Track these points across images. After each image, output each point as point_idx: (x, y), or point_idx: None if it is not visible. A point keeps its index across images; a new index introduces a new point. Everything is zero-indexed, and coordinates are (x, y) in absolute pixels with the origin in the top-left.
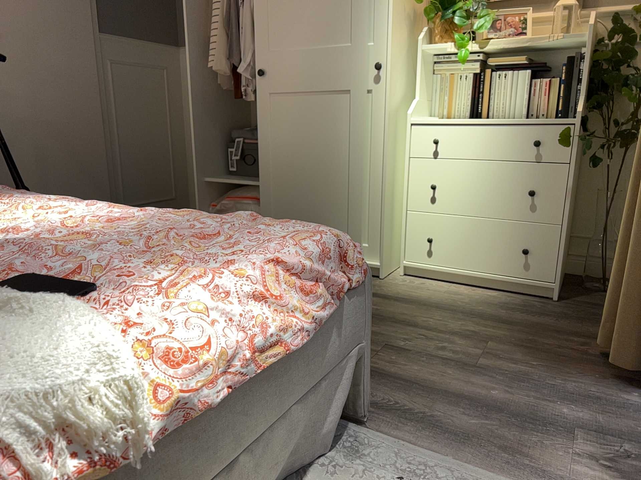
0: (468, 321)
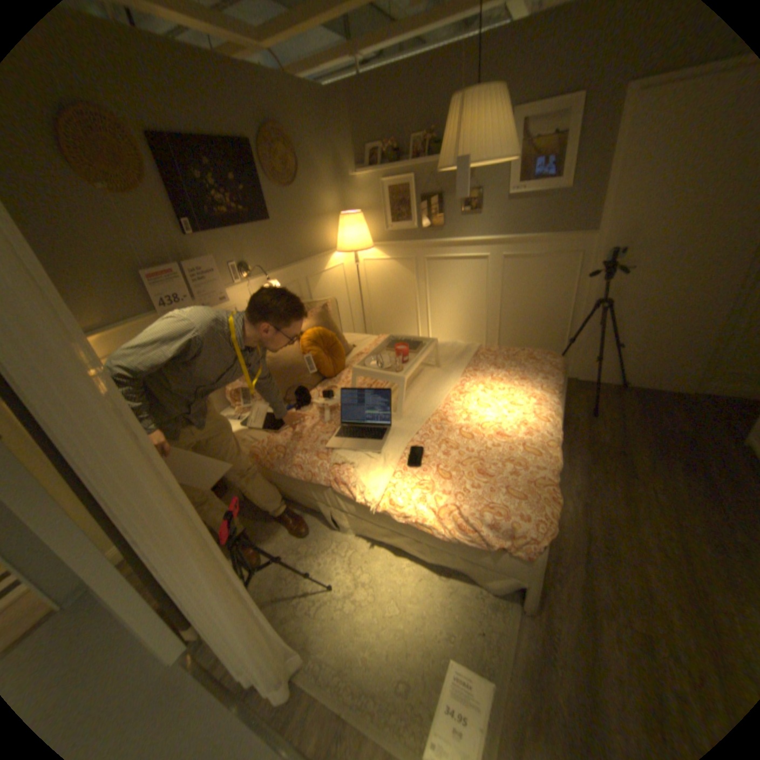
0: None
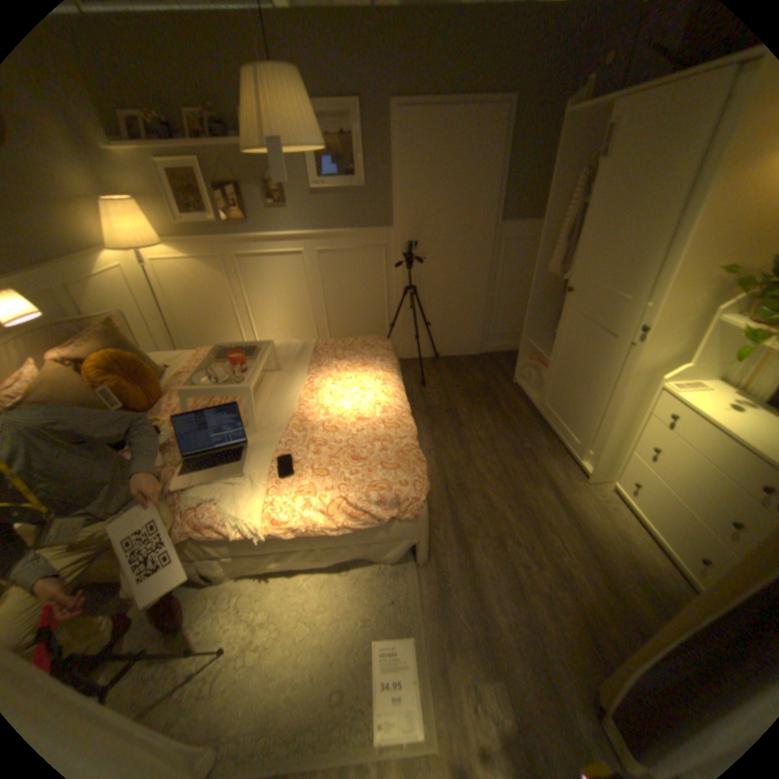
0: (589, 566)
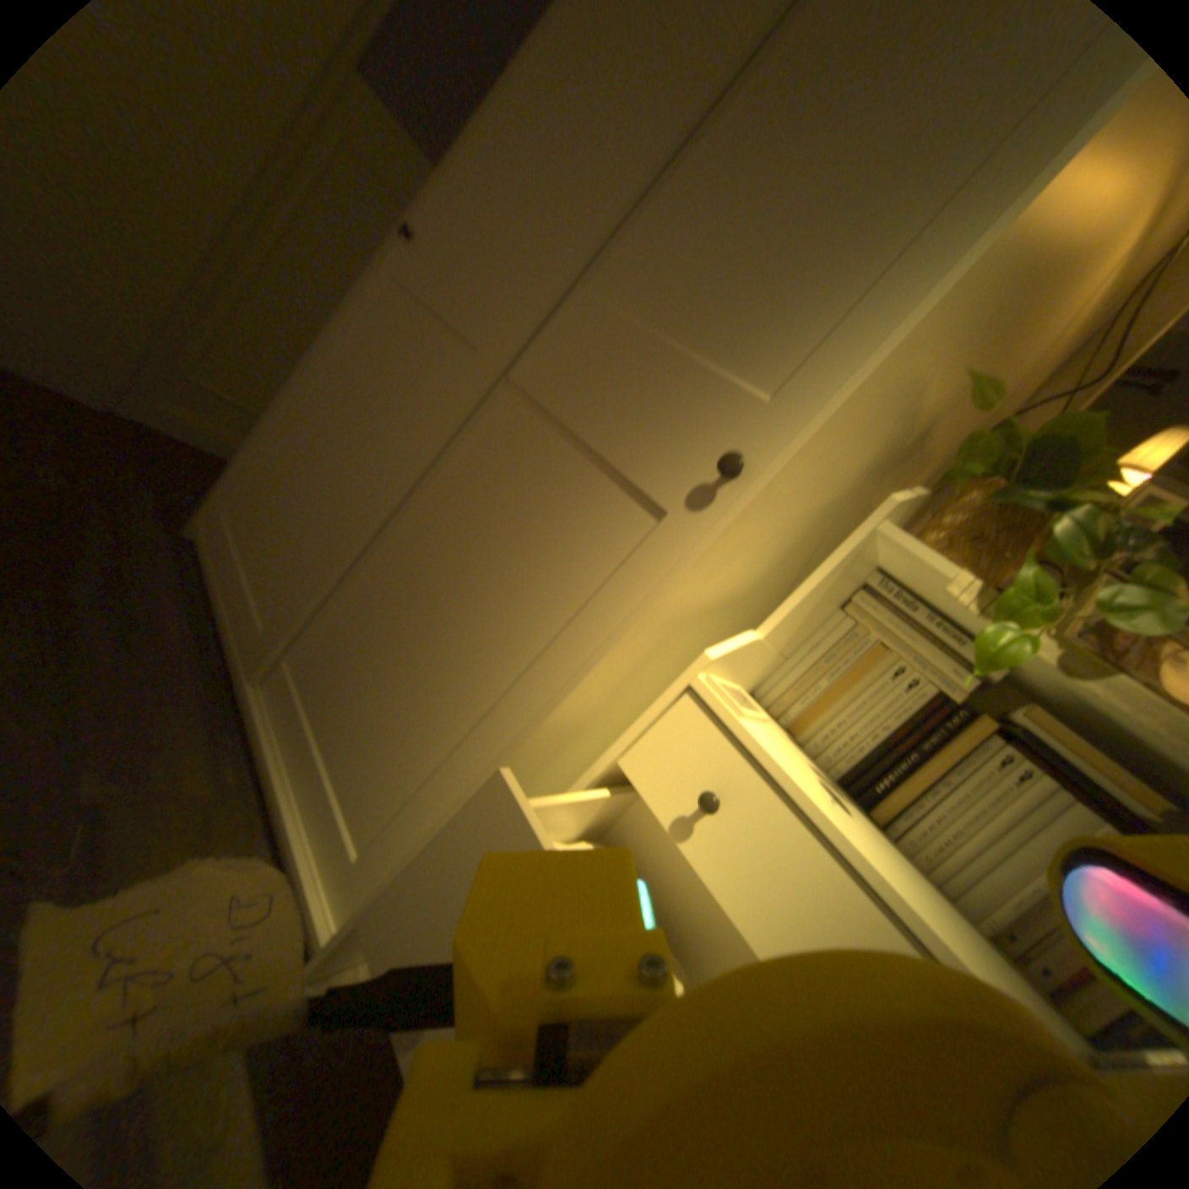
0: None
